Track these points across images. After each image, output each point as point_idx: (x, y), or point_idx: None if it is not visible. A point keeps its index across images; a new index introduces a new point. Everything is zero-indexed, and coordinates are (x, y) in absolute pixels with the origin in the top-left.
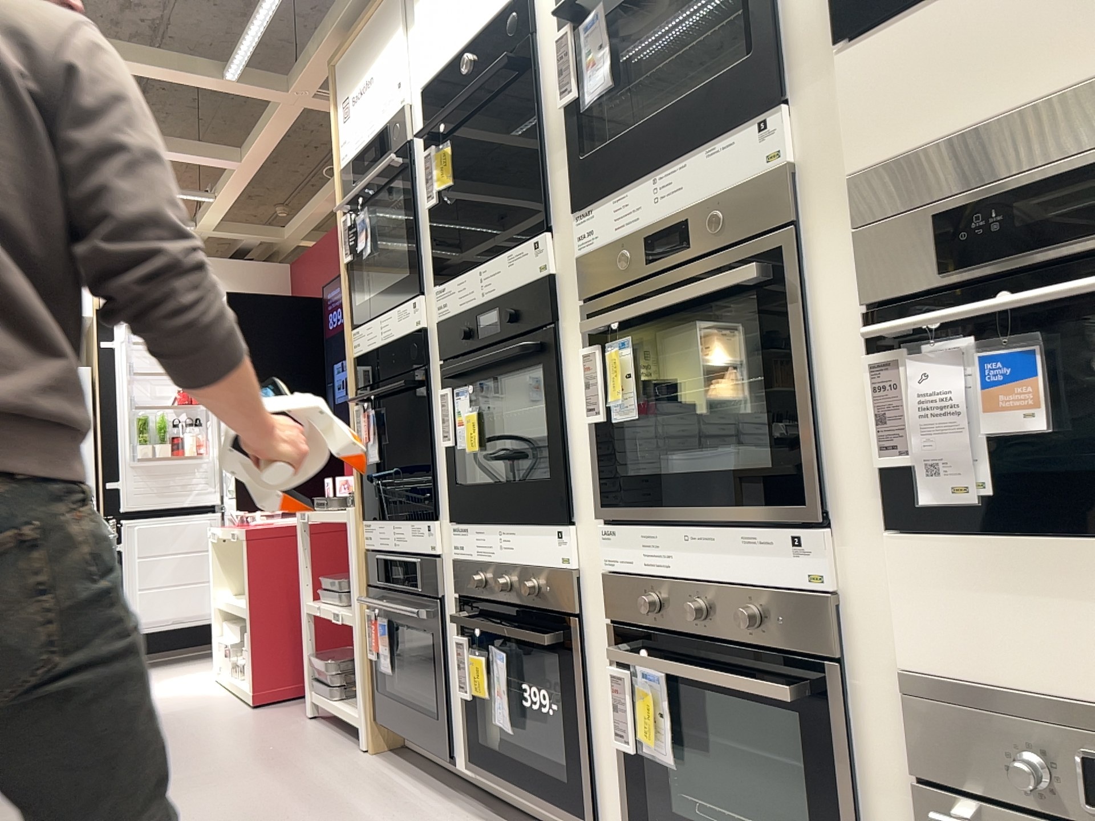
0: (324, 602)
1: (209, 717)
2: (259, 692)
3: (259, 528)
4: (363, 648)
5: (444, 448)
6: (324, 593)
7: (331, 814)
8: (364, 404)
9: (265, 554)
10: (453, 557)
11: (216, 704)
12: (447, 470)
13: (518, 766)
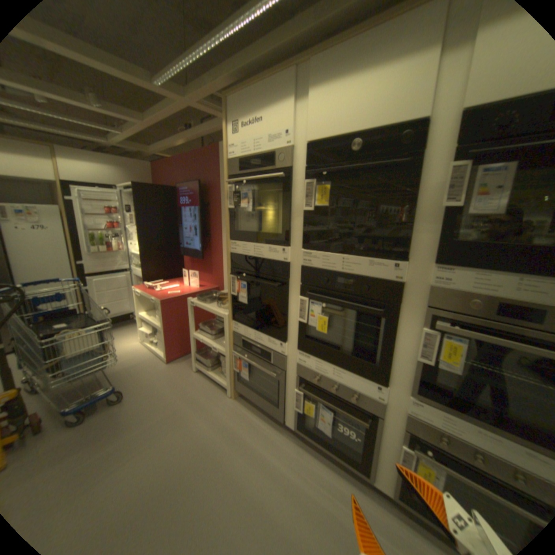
0: (202, 335)
1: (150, 372)
2: (168, 359)
3: (165, 300)
4: (231, 366)
5: (300, 321)
6: (201, 331)
7: (239, 448)
8: (236, 274)
9: (169, 310)
10: (298, 362)
11: (149, 361)
12: (299, 329)
13: (328, 444)
